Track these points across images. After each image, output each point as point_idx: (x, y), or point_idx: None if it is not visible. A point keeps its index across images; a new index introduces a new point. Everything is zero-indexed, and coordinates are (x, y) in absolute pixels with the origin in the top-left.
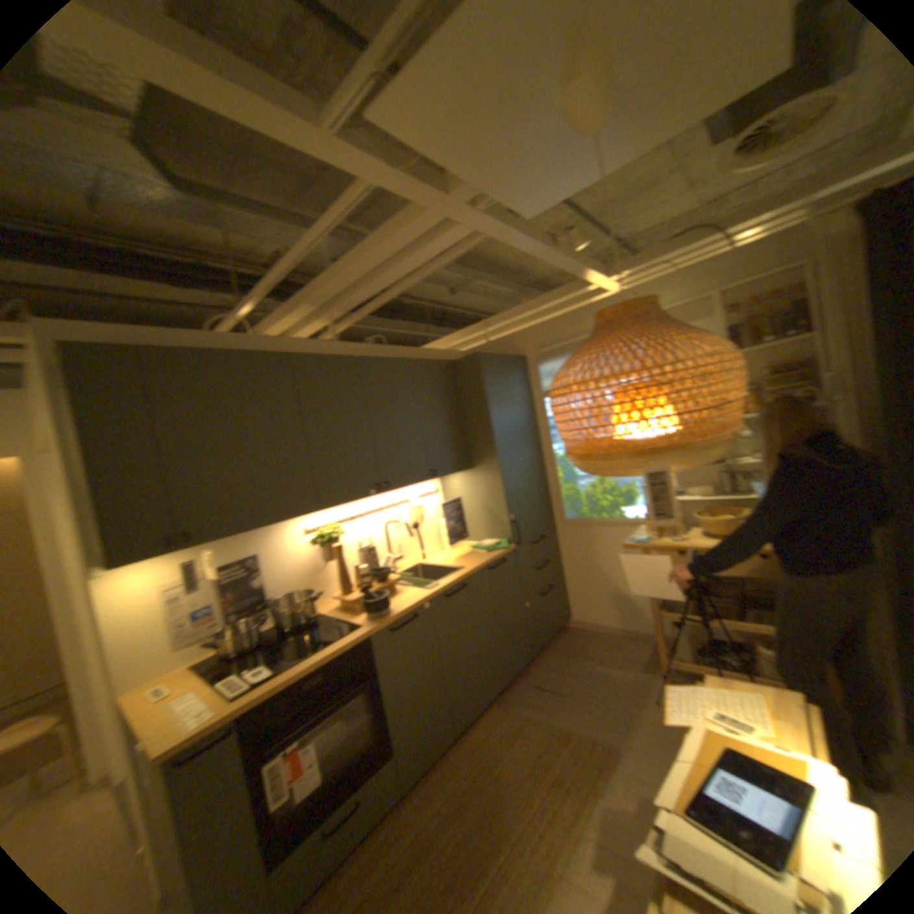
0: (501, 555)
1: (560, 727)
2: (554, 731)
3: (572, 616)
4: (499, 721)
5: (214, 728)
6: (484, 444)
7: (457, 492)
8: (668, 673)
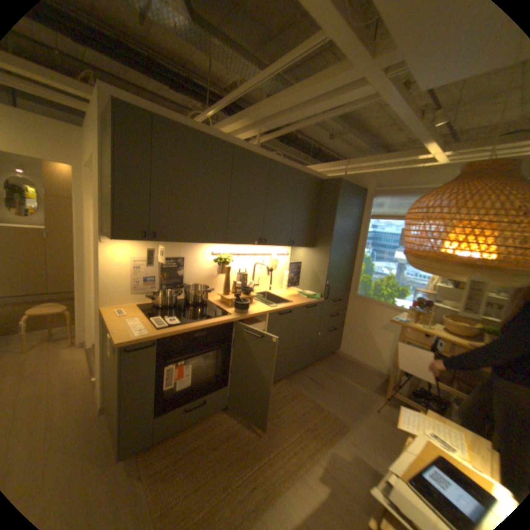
0: (315, 302)
1: (319, 403)
2: (315, 404)
3: (341, 348)
4: (286, 388)
5: (147, 339)
6: (326, 236)
7: (300, 259)
8: (390, 398)
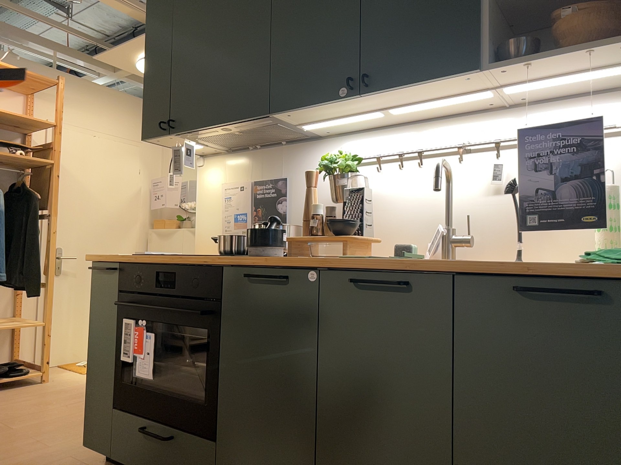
0: (589, 270)
1: None
2: None
3: None
4: None
5: (109, 259)
6: None
7: None
8: None
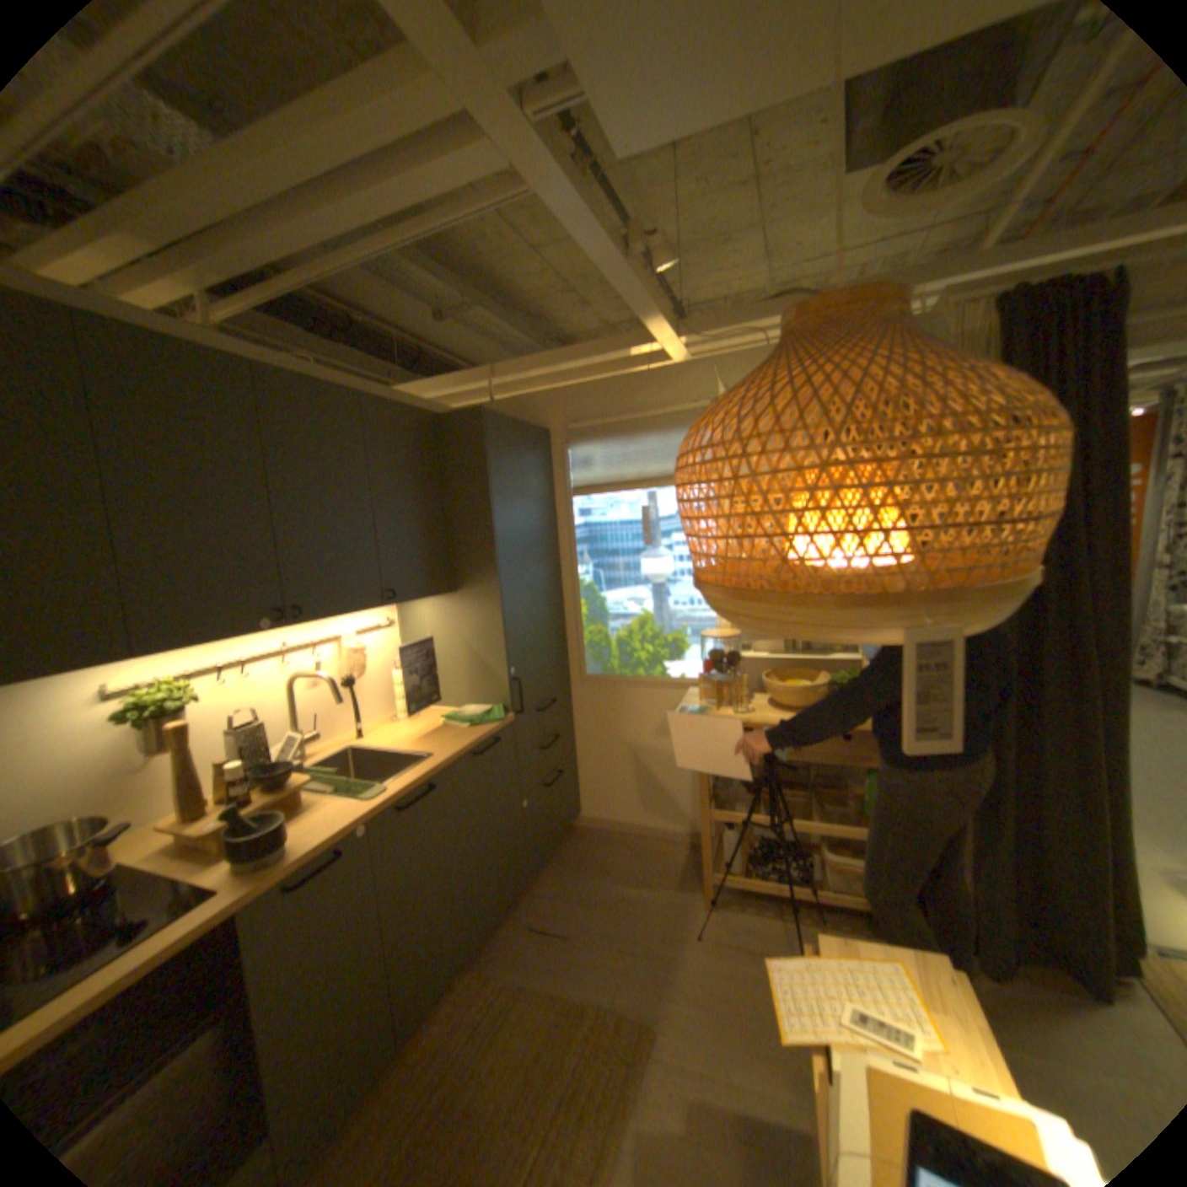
0: (494, 731)
1: (569, 995)
2: (560, 1004)
3: (582, 811)
4: (473, 998)
5: None
6: (481, 556)
7: (429, 628)
8: (713, 892)
